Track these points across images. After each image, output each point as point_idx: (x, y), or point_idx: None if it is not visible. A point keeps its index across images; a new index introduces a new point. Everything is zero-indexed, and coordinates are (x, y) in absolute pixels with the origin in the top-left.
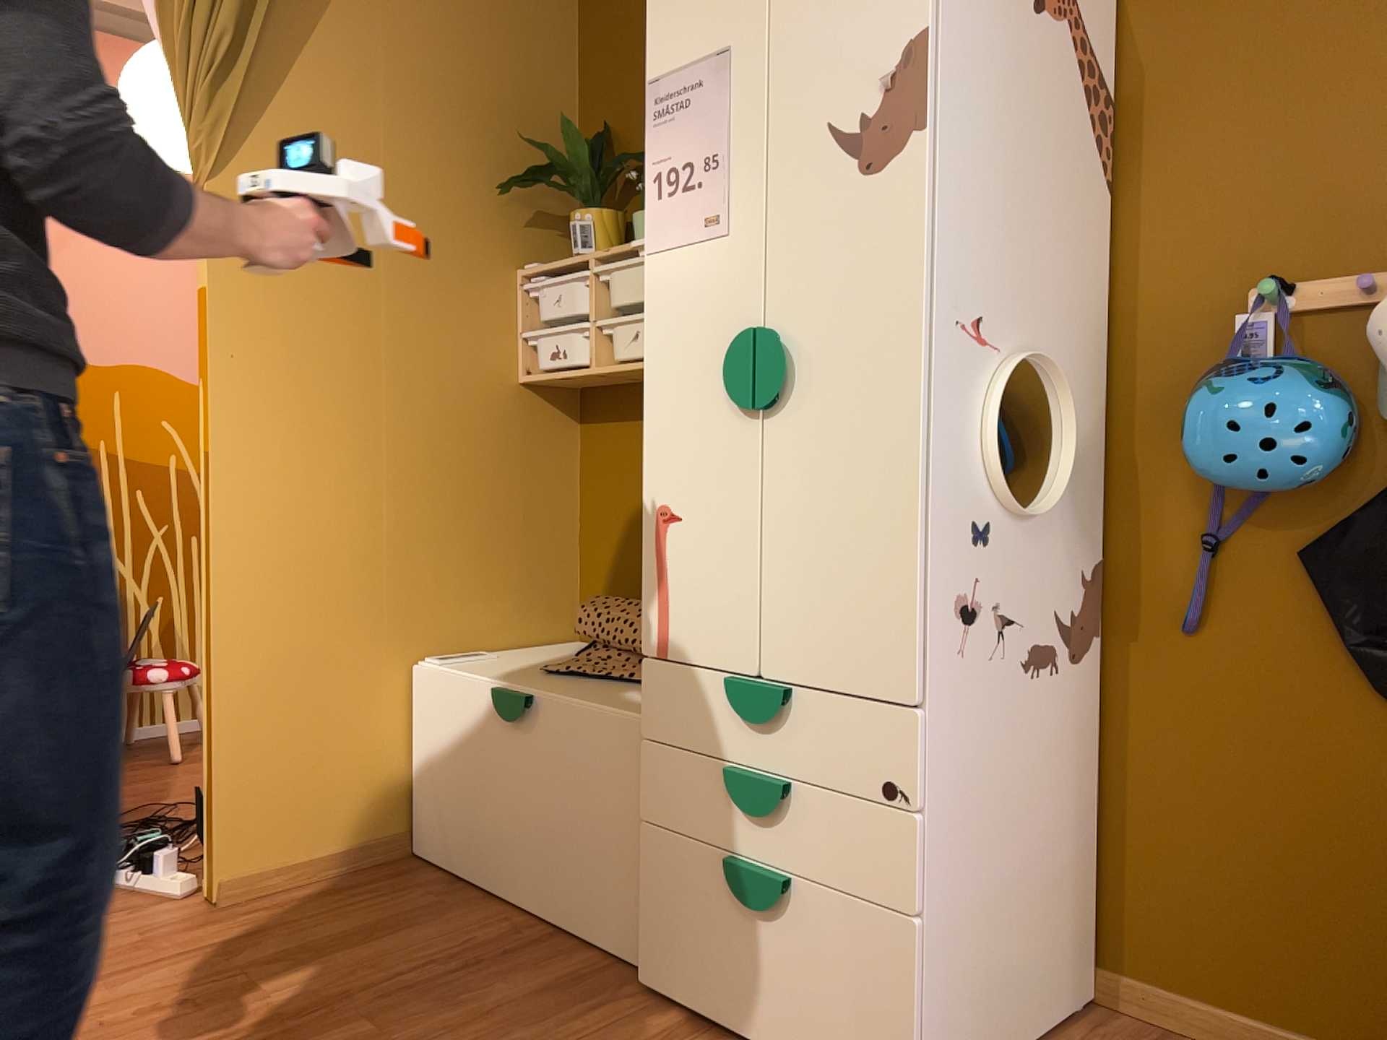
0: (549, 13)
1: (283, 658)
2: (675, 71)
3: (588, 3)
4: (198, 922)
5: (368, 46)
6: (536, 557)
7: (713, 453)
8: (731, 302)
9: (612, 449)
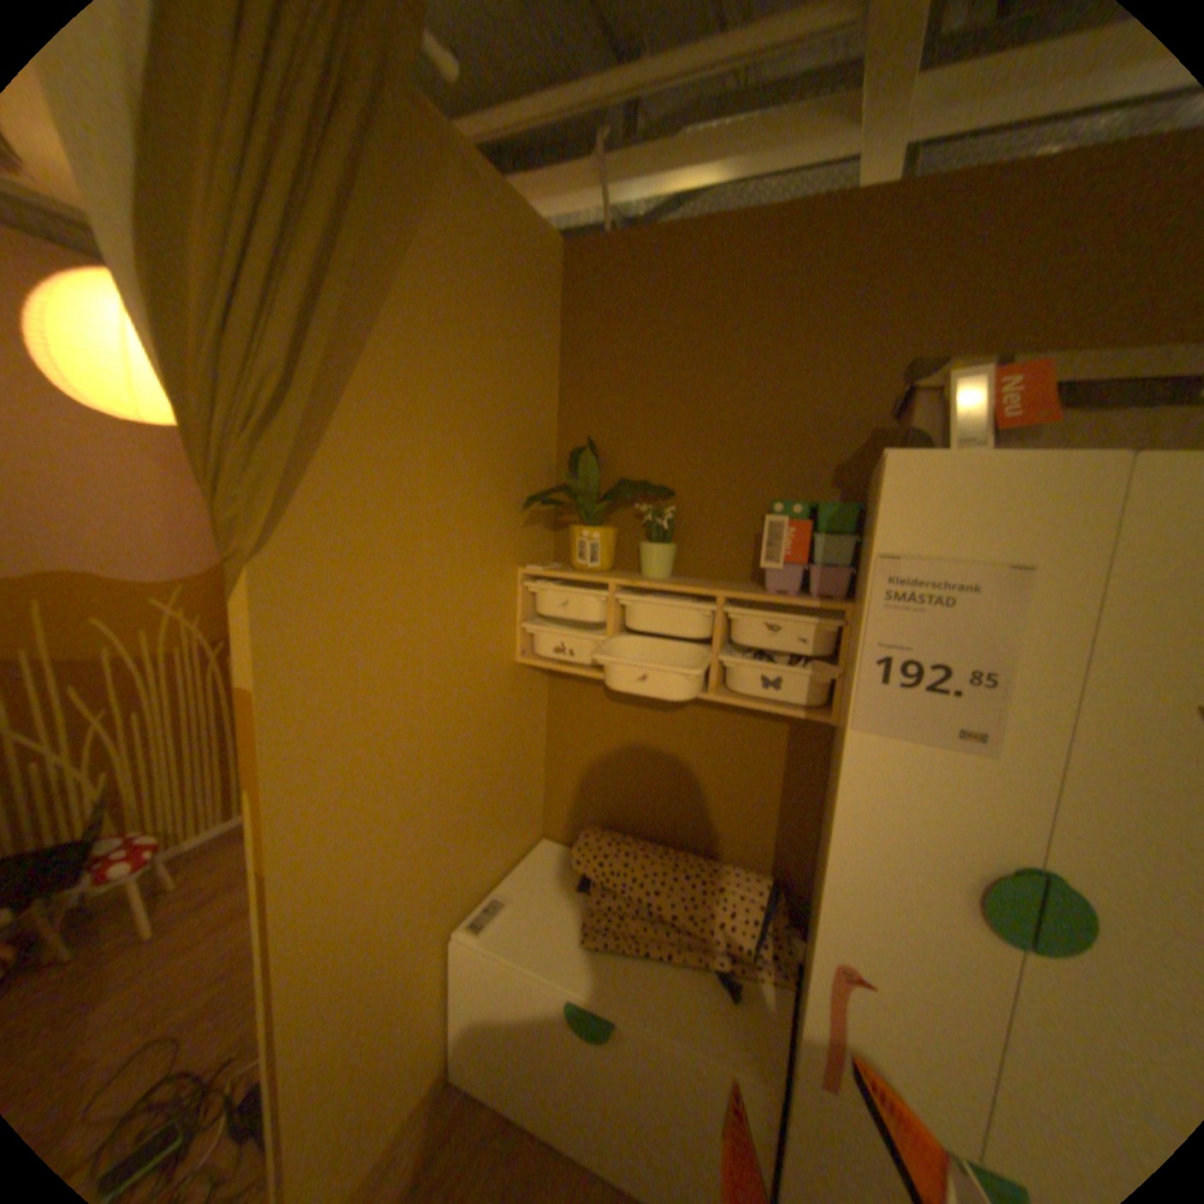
0: (543, 325)
1: (347, 1019)
2: (929, 556)
3: (572, 318)
4: None
5: (411, 365)
6: (523, 793)
7: (939, 954)
8: (994, 827)
9: (585, 705)
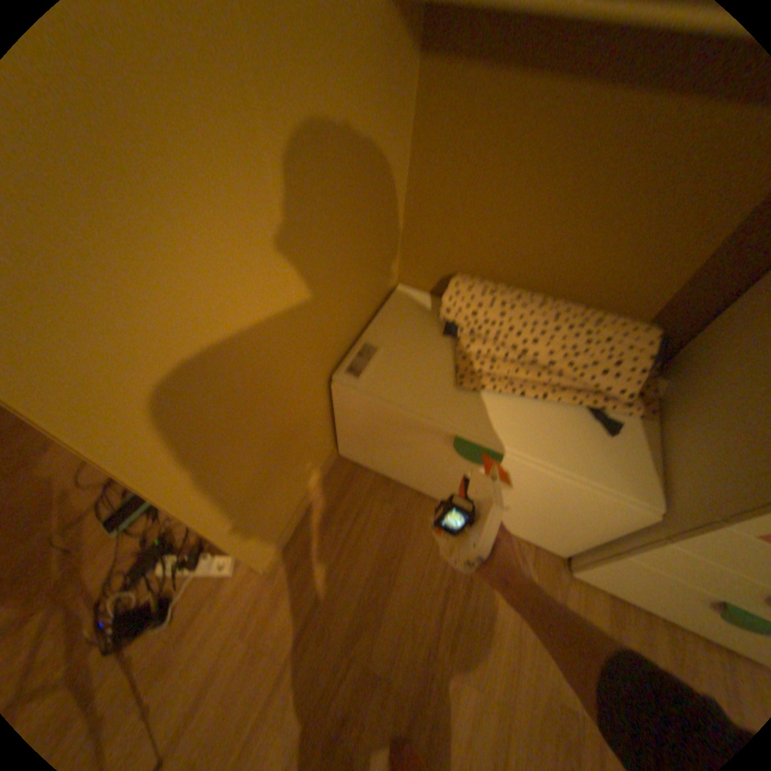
0: None
1: (251, 464)
2: None
3: None
4: (269, 599)
5: None
6: (385, 234)
7: None
8: None
9: (473, 105)
